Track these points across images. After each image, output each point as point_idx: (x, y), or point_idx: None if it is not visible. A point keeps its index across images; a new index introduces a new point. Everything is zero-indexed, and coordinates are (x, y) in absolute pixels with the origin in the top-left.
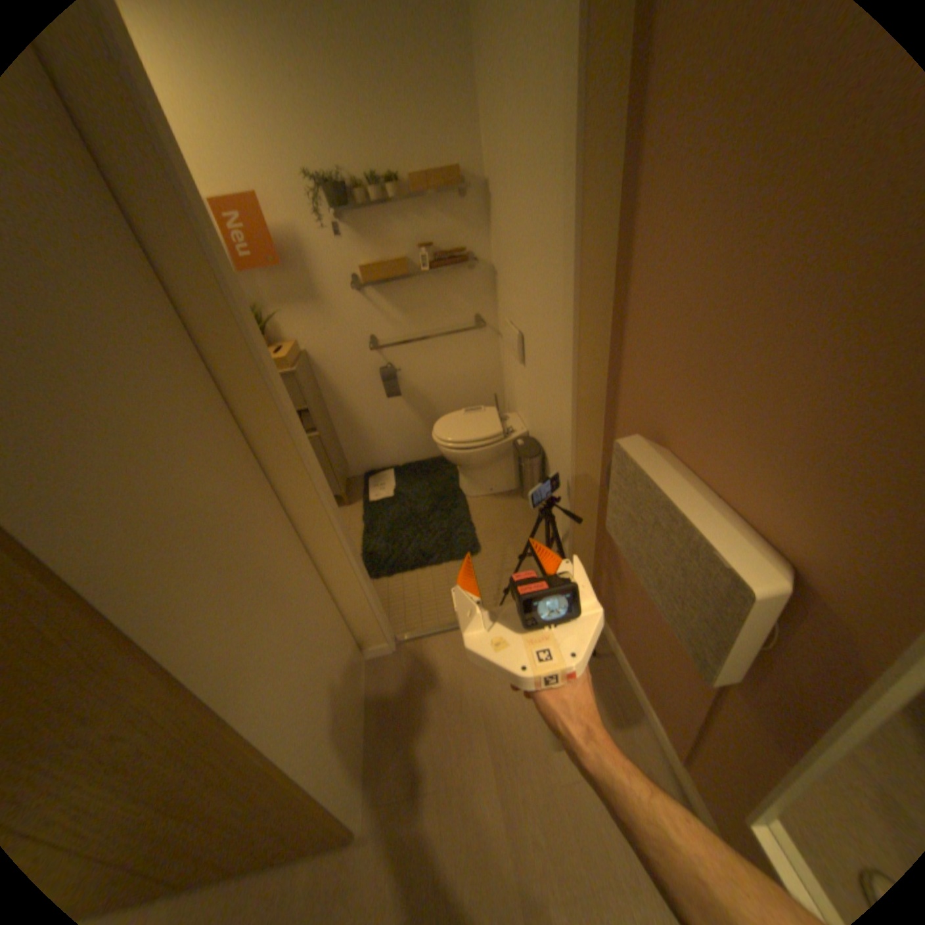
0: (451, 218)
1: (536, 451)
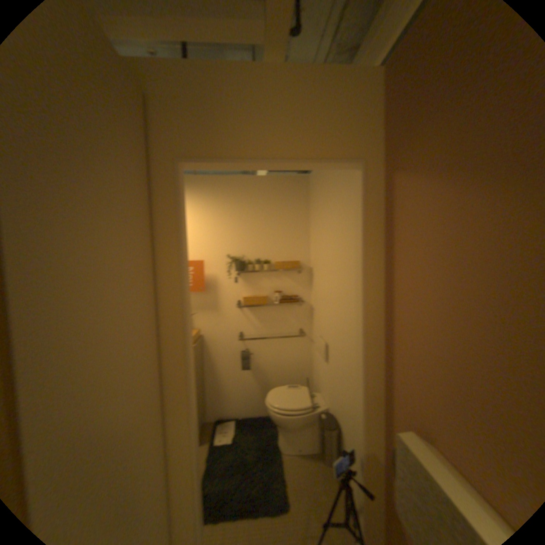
0: (291, 281)
1: (334, 425)
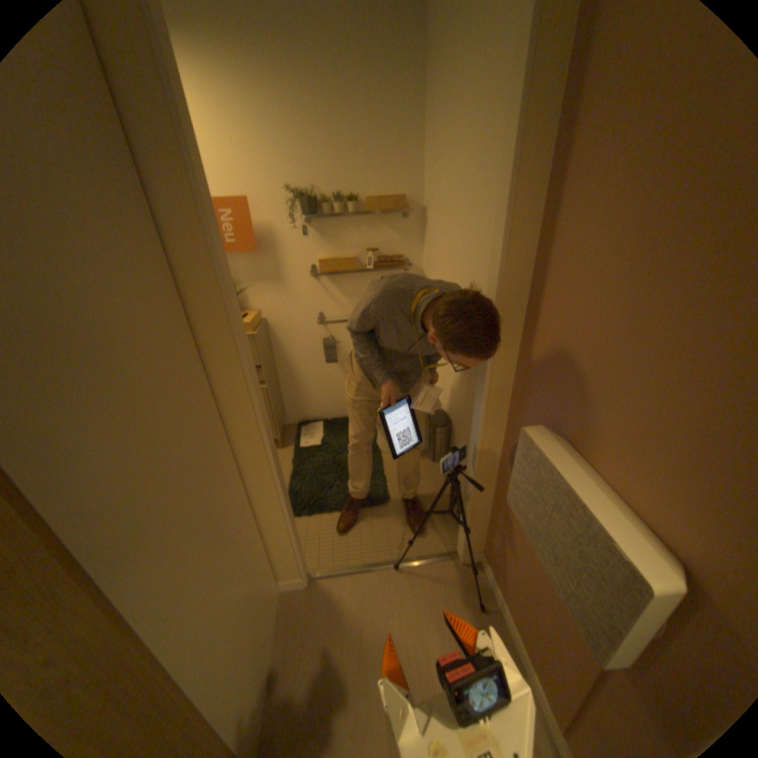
0: (394, 232)
1: (445, 421)
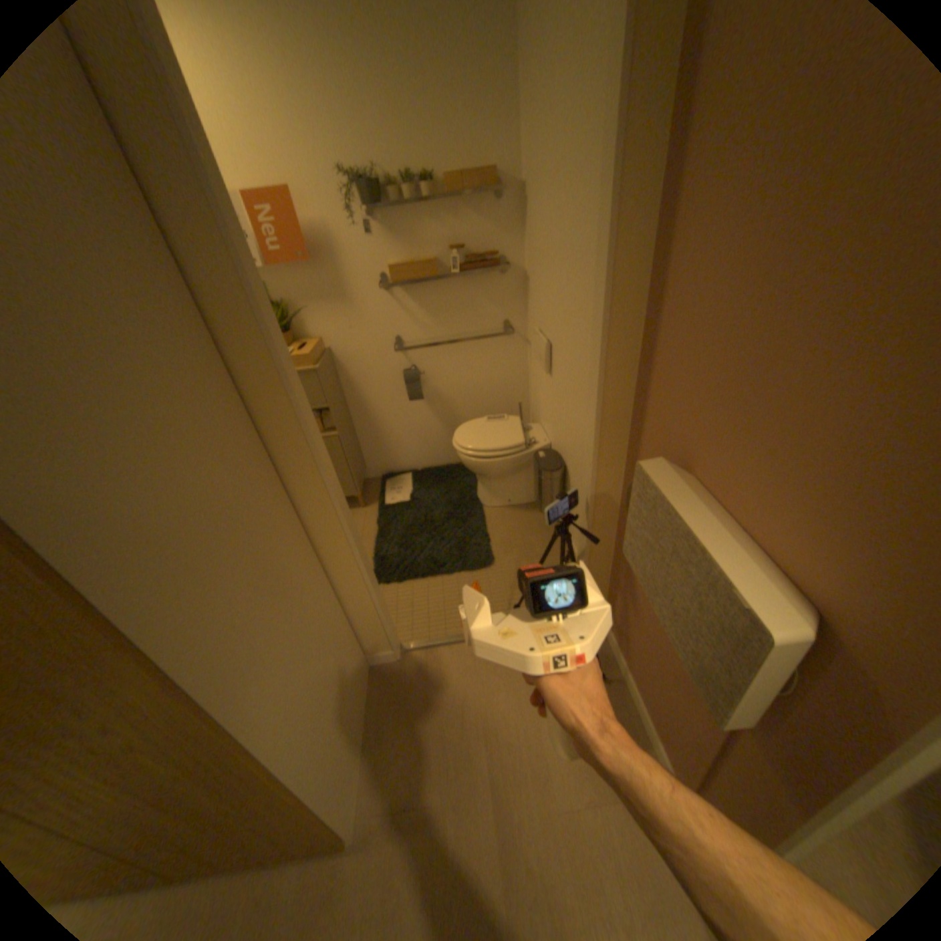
0: (485, 220)
1: (558, 464)
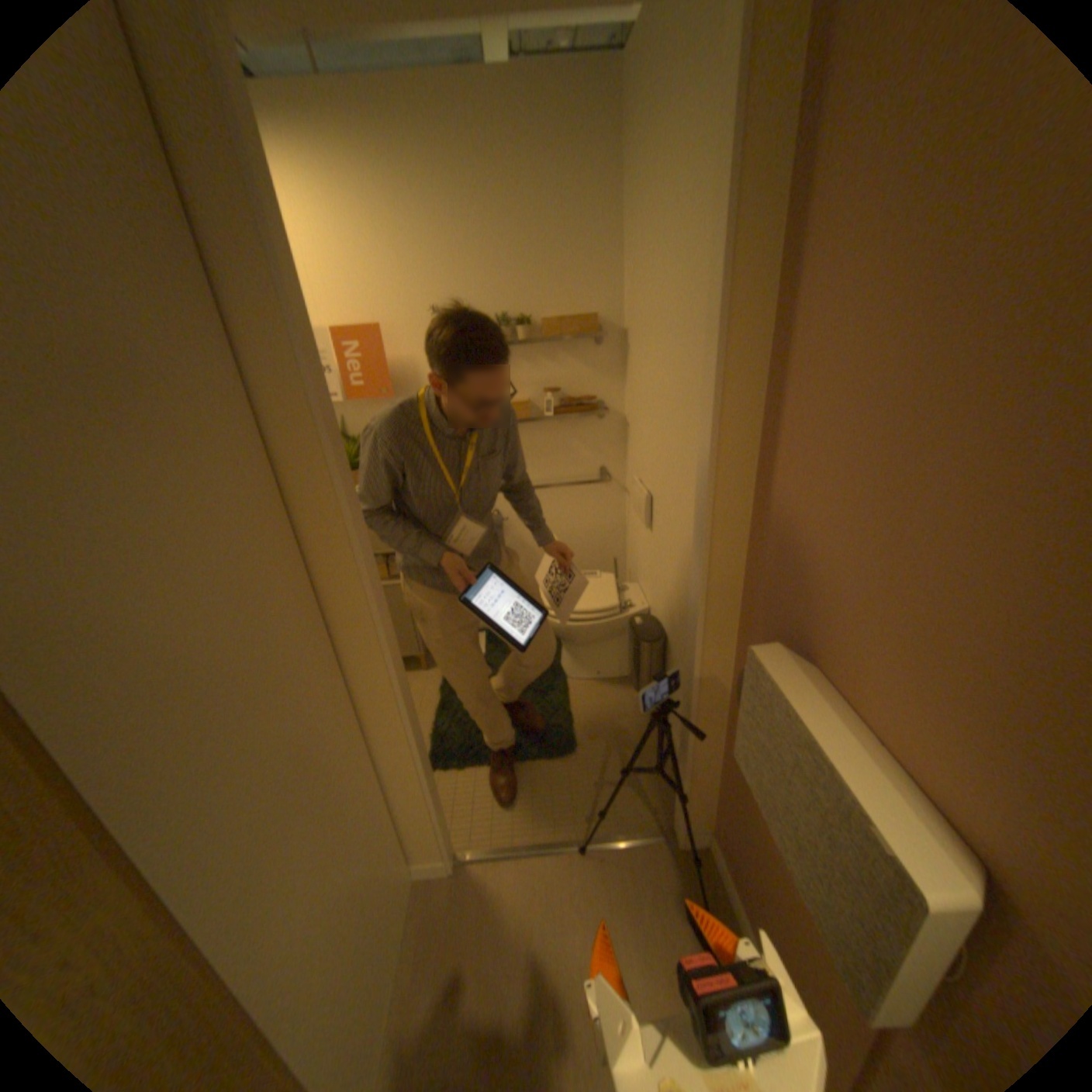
0: (583, 364)
1: (658, 634)
